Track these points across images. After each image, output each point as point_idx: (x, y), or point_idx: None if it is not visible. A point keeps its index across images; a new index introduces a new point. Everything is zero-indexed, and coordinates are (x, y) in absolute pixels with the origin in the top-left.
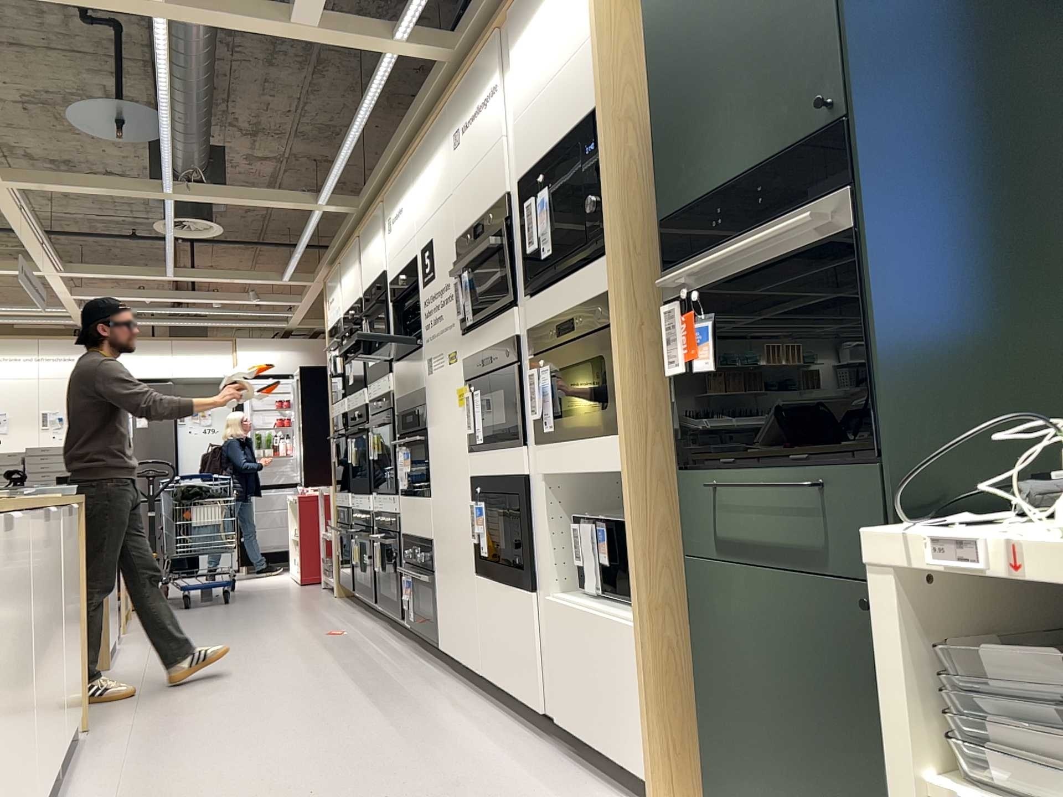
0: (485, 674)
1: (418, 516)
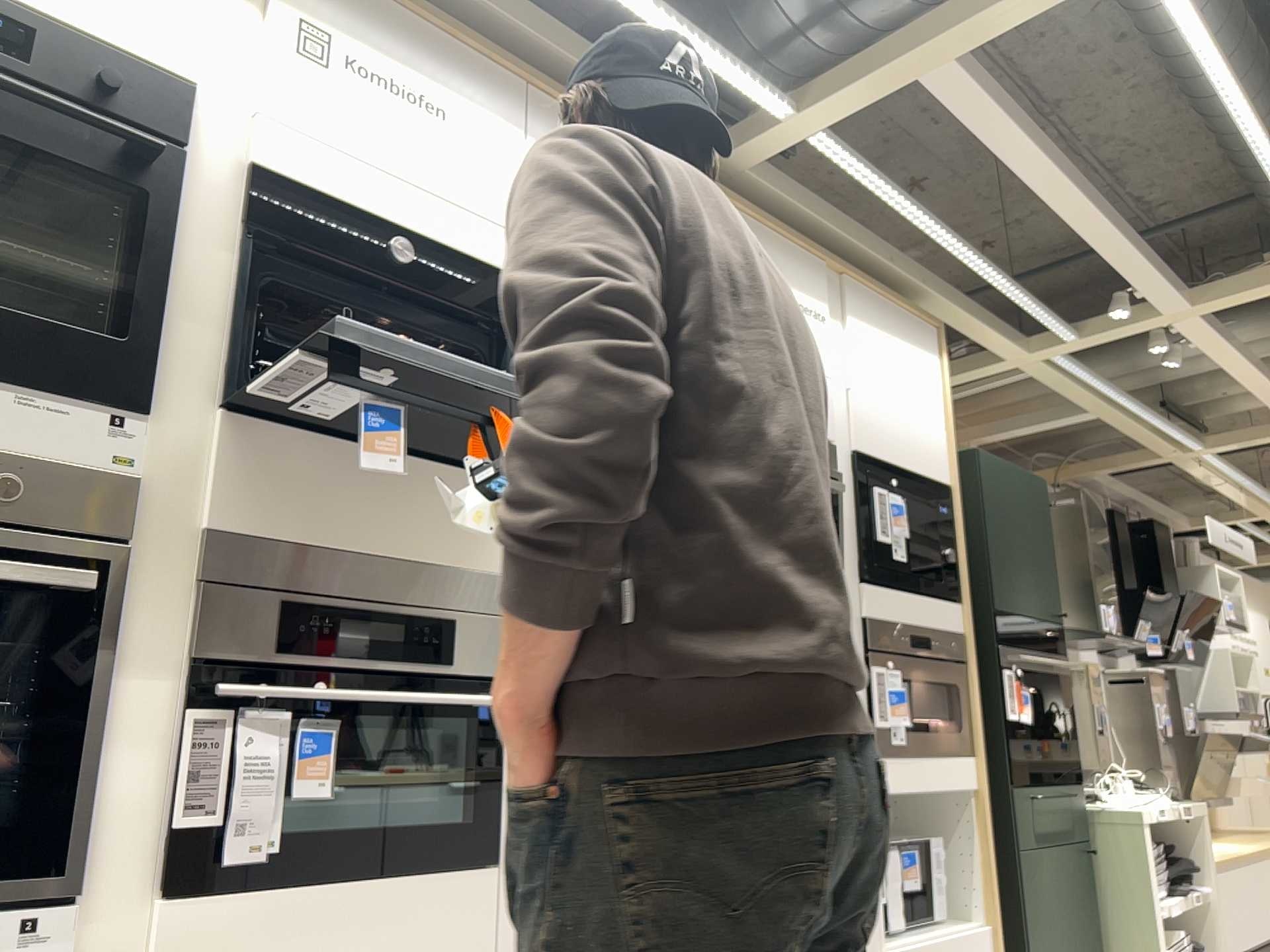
0: None
1: (376, 942)
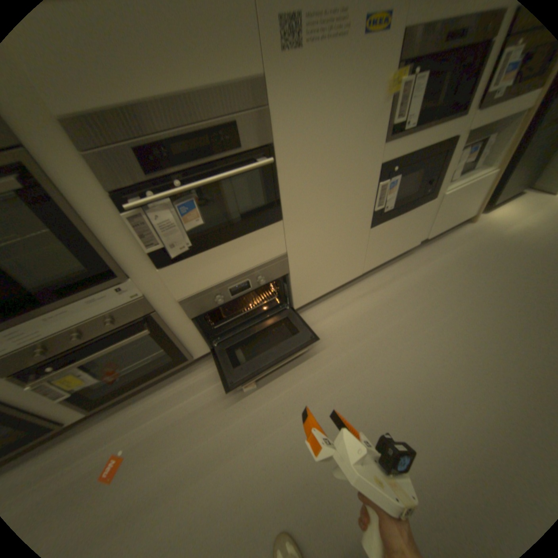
0: (366, 270)
1: (239, 255)
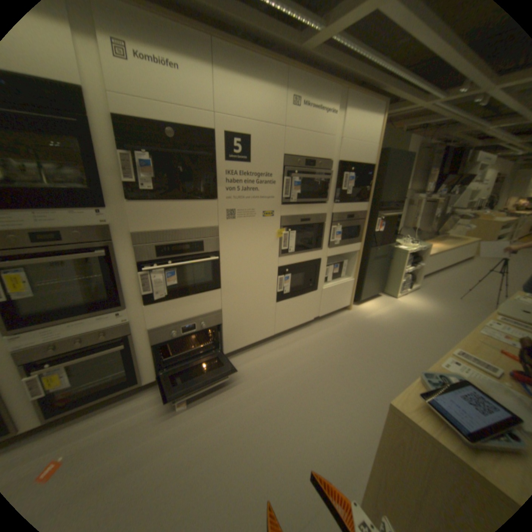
0: (276, 332)
1: (192, 306)
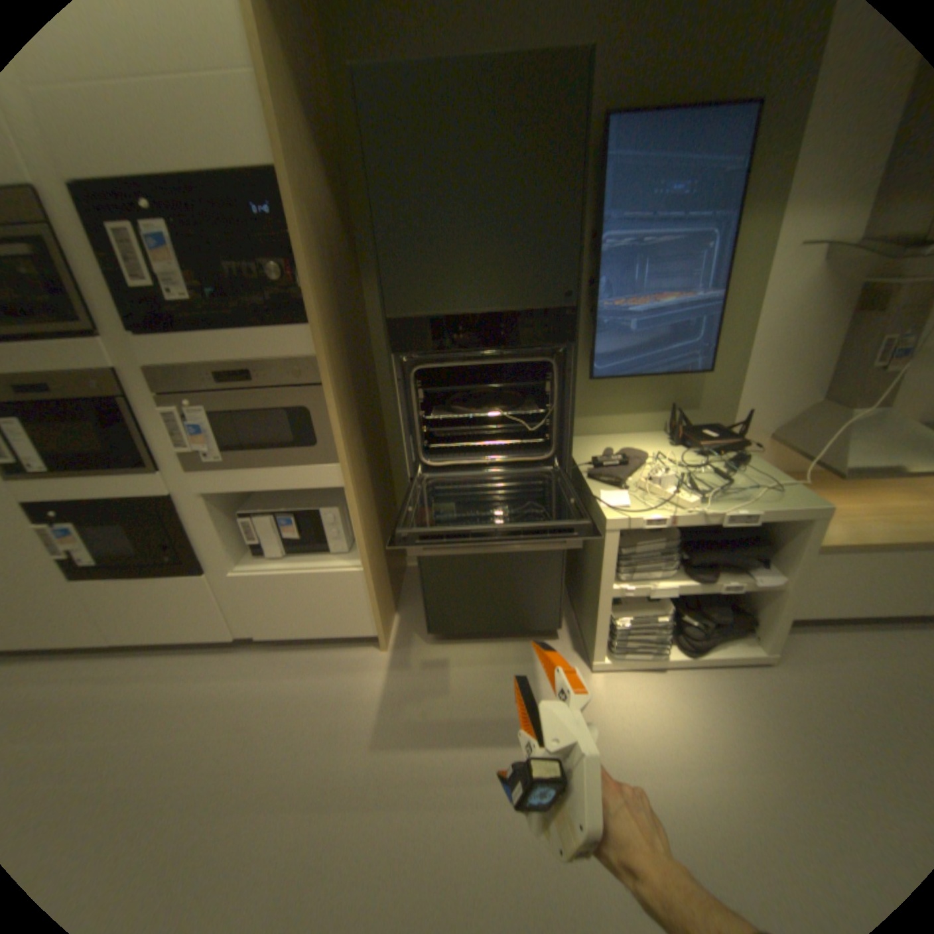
0: (115, 643)
1: None
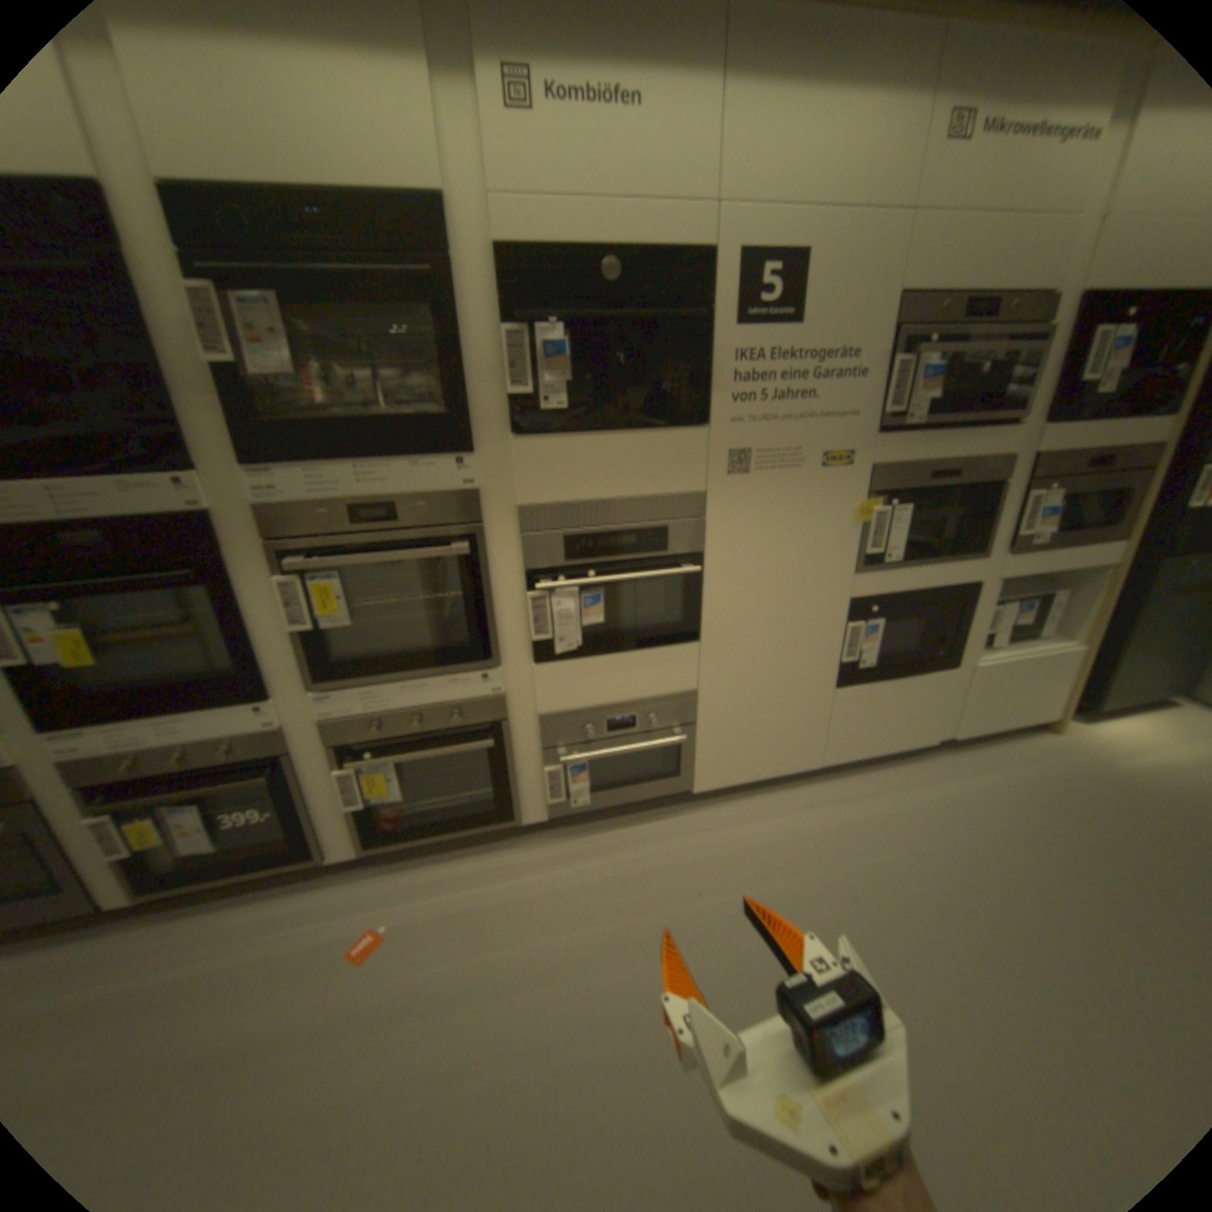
0: (829, 763)
1: (632, 674)
